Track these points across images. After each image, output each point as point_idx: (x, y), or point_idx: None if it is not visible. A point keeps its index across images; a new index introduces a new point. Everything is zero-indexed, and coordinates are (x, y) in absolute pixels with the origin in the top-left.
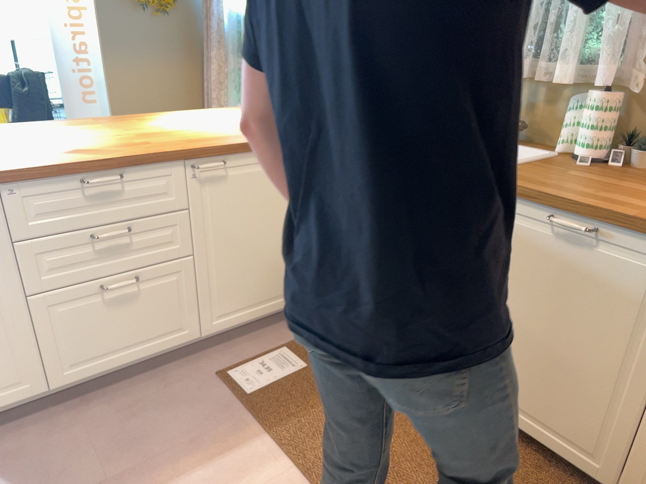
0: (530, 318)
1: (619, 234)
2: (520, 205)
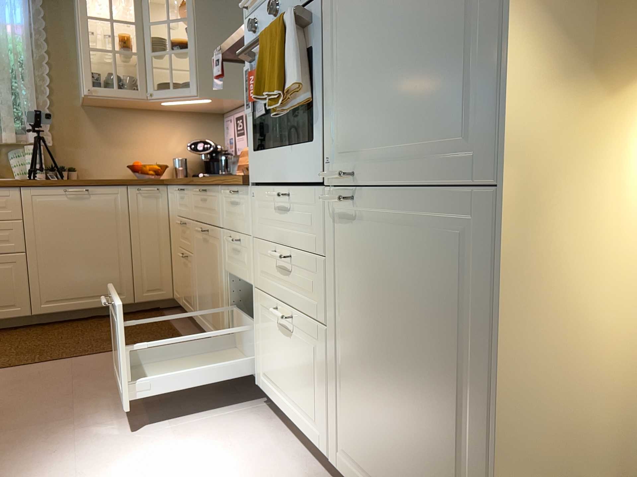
0: (68, 245)
1: (96, 188)
2: (45, 190)
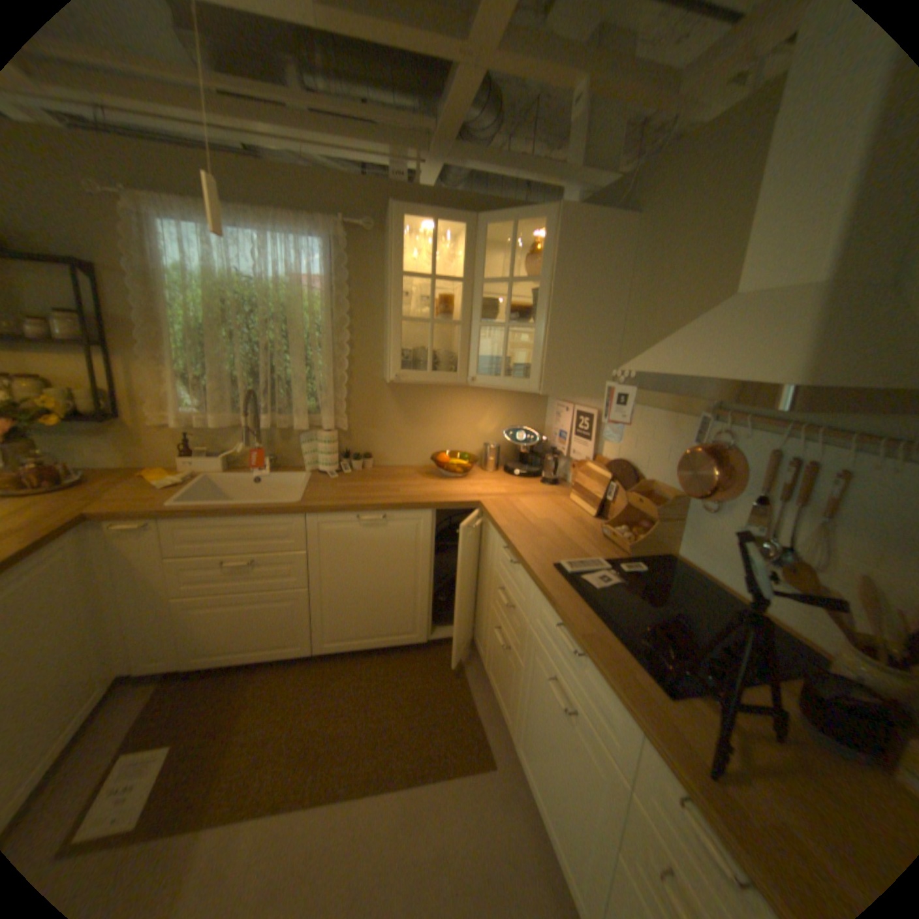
0: (358, 579)
1: (396, 513)
2: (335, 516)
